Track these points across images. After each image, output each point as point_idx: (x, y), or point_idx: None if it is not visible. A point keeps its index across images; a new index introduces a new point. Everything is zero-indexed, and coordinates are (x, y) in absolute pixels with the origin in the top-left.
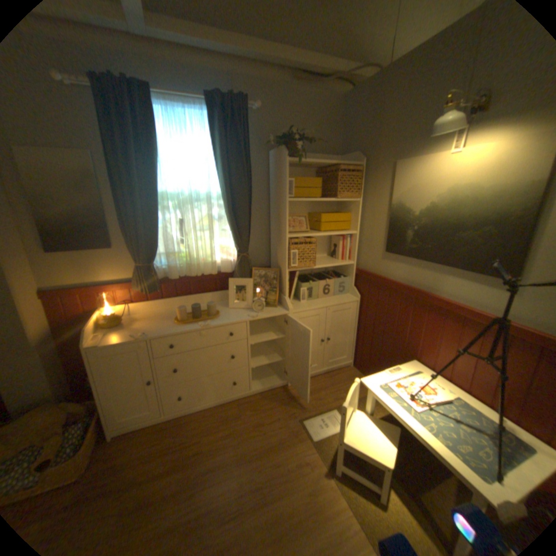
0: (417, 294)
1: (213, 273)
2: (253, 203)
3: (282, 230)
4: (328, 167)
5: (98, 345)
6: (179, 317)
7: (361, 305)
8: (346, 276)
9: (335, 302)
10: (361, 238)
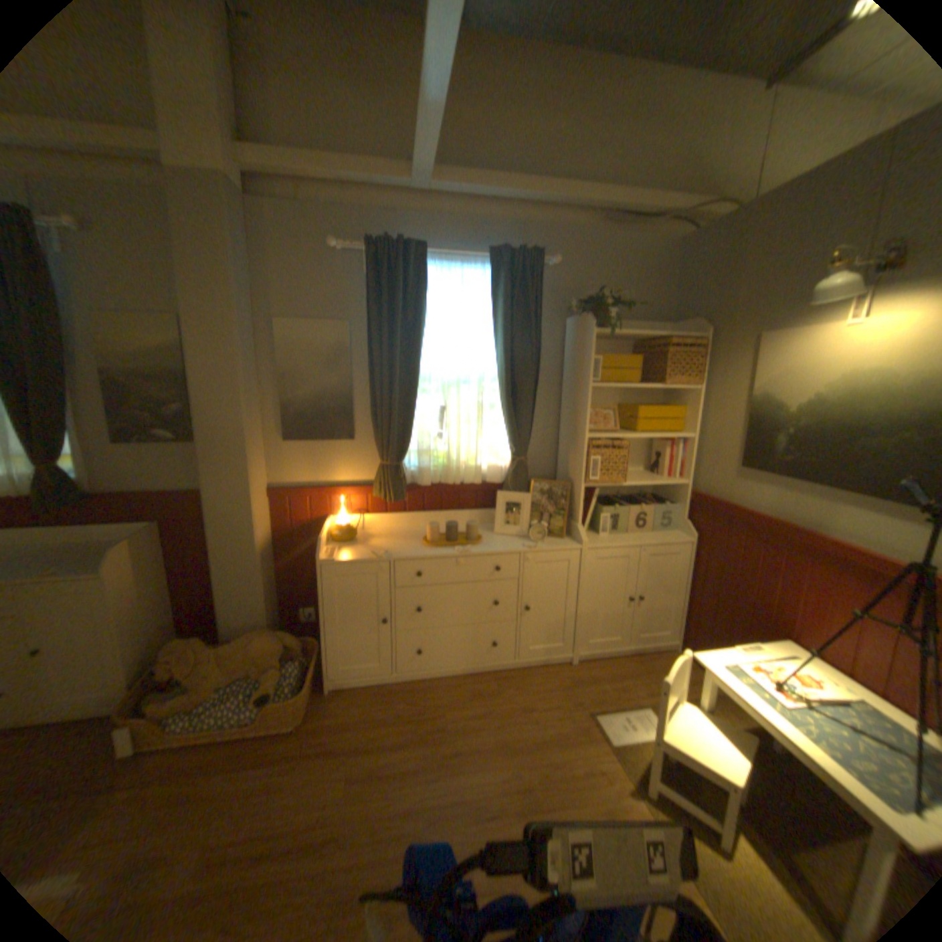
0: (794, 533)
1: (475, 481)
2: (539, 388)
3: (580, 427)
4: (652, 339)
5: (334, 558)
6: (428, 537)
7: (698, 549)
8: (674, 503)
9: (655, 540)
10: (701, 445)
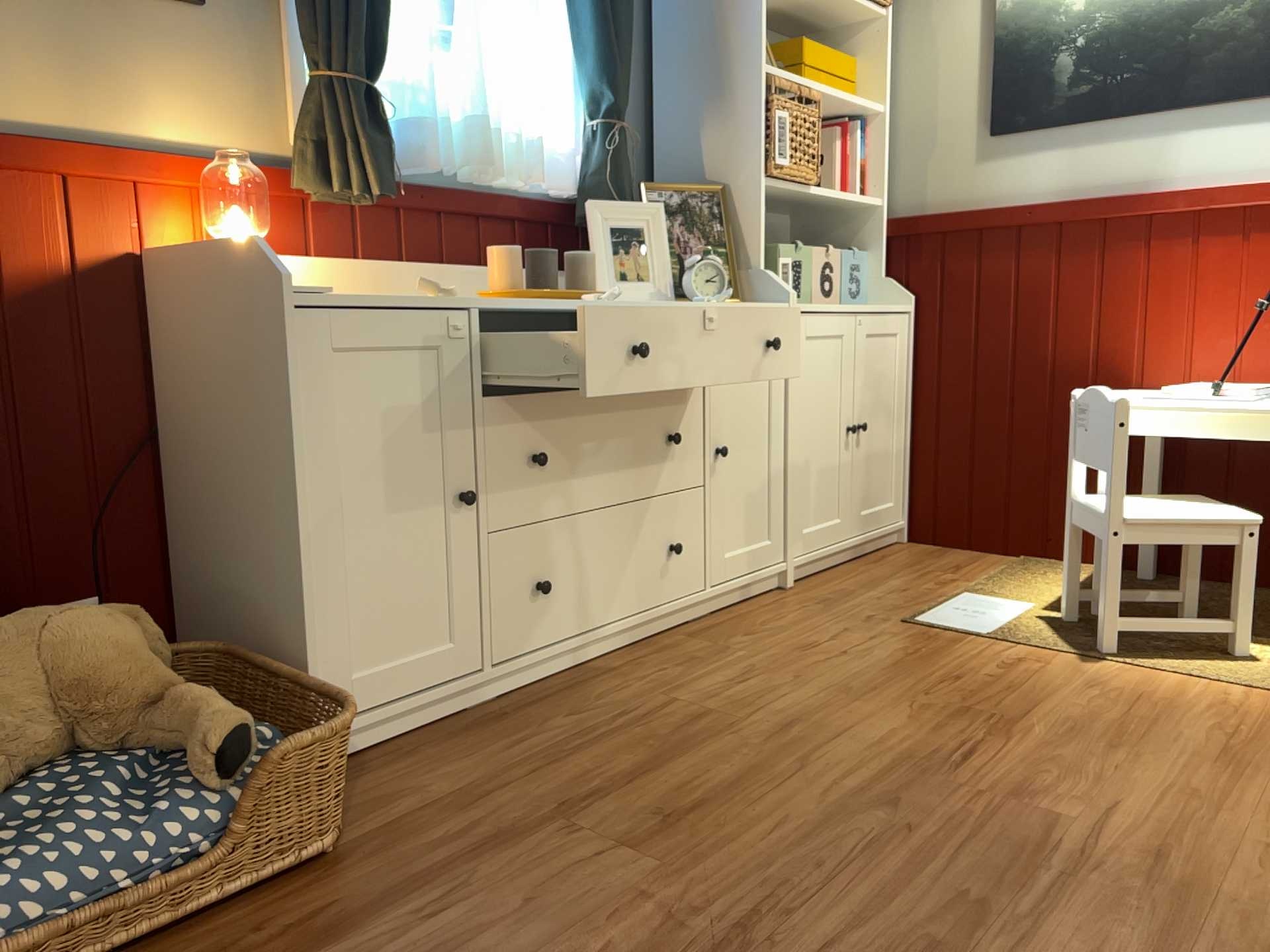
0: (1110, 208)
1: (536, 176)
2: None
3: (739, 53)
4: None
5: (328, 289)
6: (499, 284)
7: (916, 325)
8: (854, 255)
9: (865, 306)
10: (893, 130)
